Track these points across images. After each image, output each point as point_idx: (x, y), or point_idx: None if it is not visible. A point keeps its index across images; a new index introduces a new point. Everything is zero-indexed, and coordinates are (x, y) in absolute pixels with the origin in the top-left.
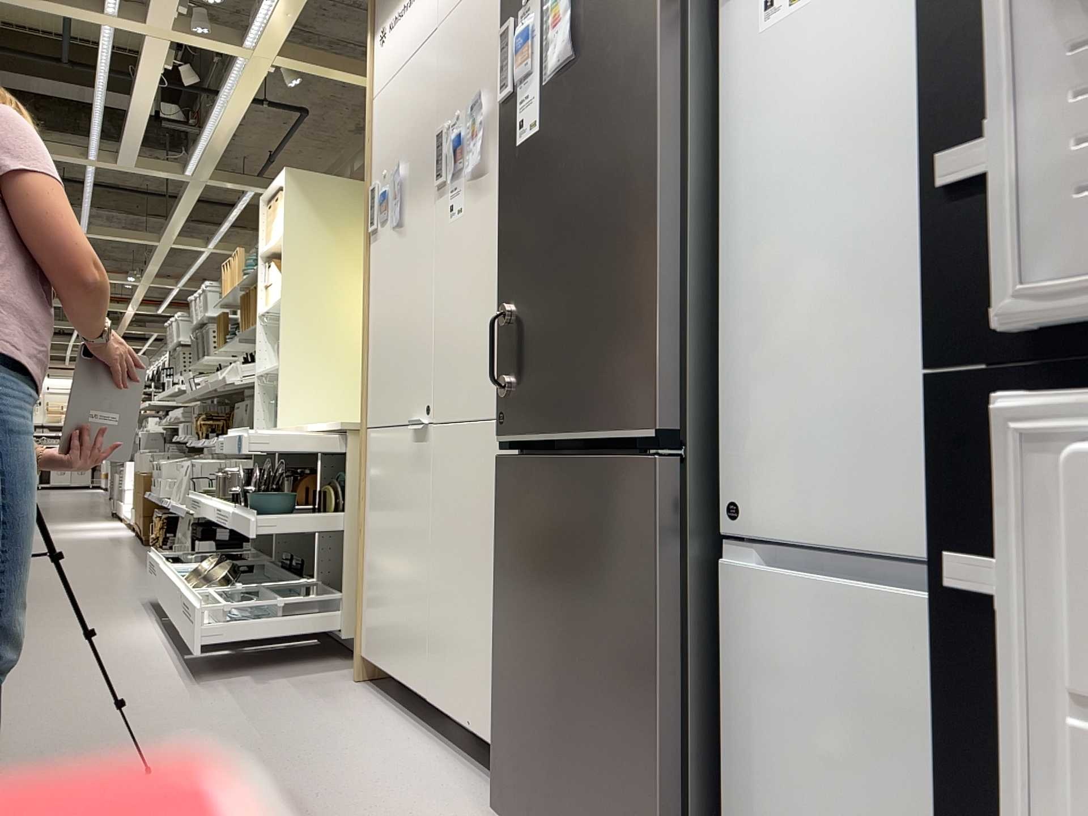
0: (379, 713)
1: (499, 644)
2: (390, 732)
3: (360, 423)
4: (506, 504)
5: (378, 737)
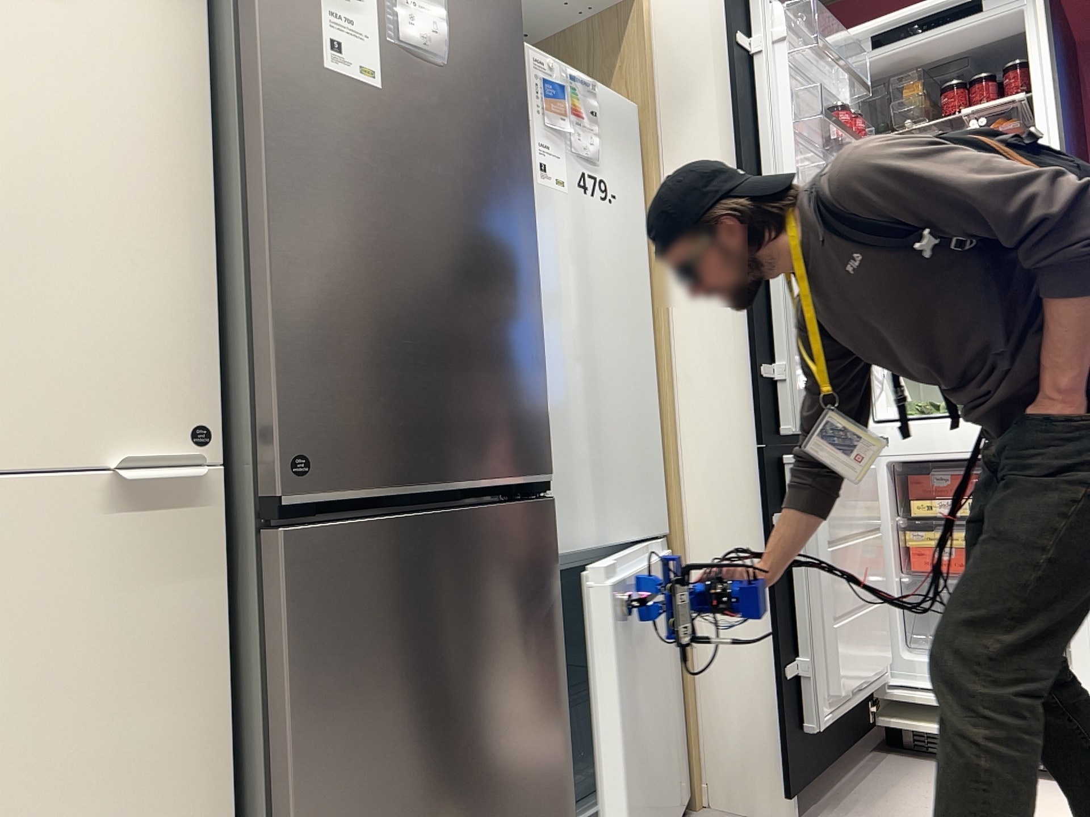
0: None
1: None
2: None
3: None
4: (320, 598)
5: None
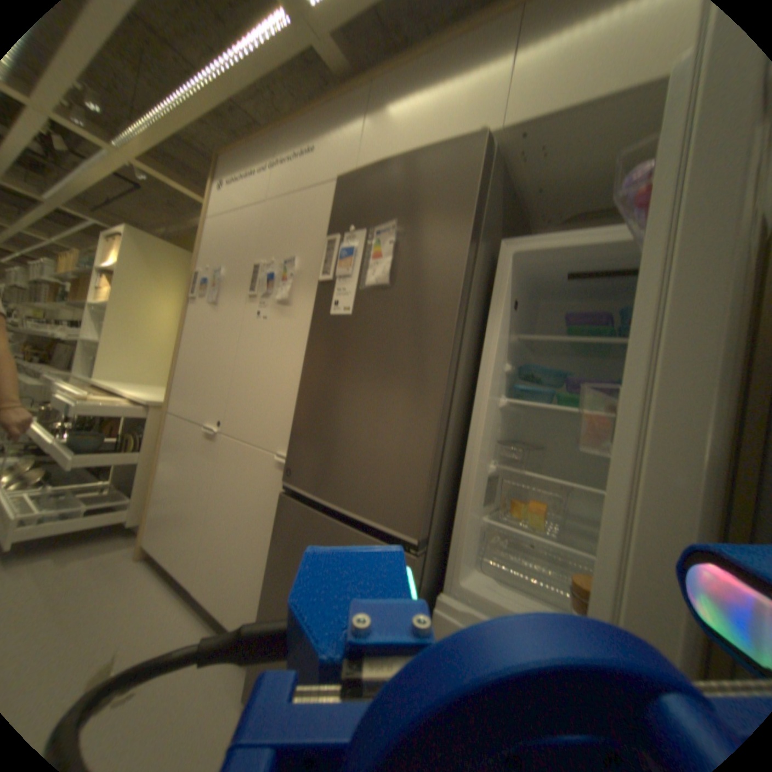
0: (153, 592)
1: (264, 604)
2: (161, 612)
3: (159, 400)
4: (284, 524)
5: (153, 619)
